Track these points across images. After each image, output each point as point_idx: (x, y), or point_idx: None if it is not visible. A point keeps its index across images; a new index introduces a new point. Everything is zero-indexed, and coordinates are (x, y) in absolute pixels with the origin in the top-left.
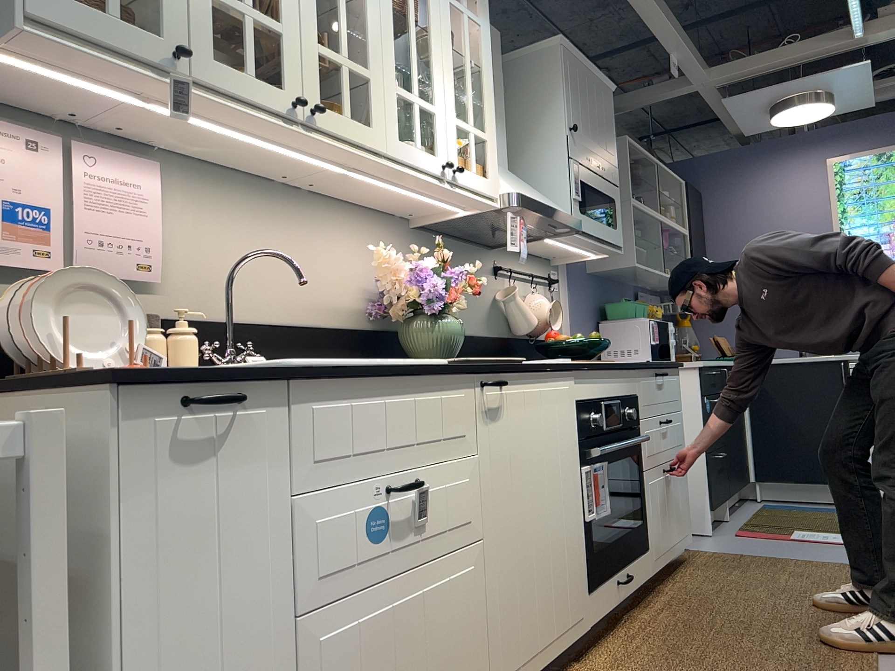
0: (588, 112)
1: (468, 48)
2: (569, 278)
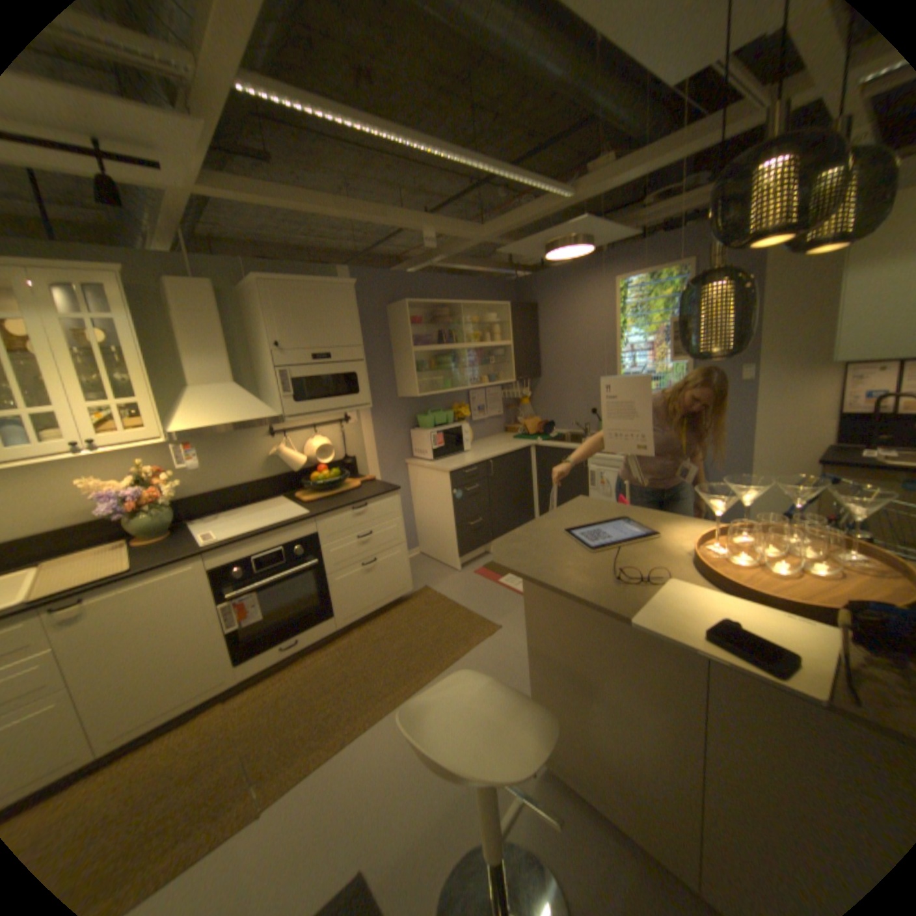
0: (305, 319)
1: (95, 343)
2: (370, 409)
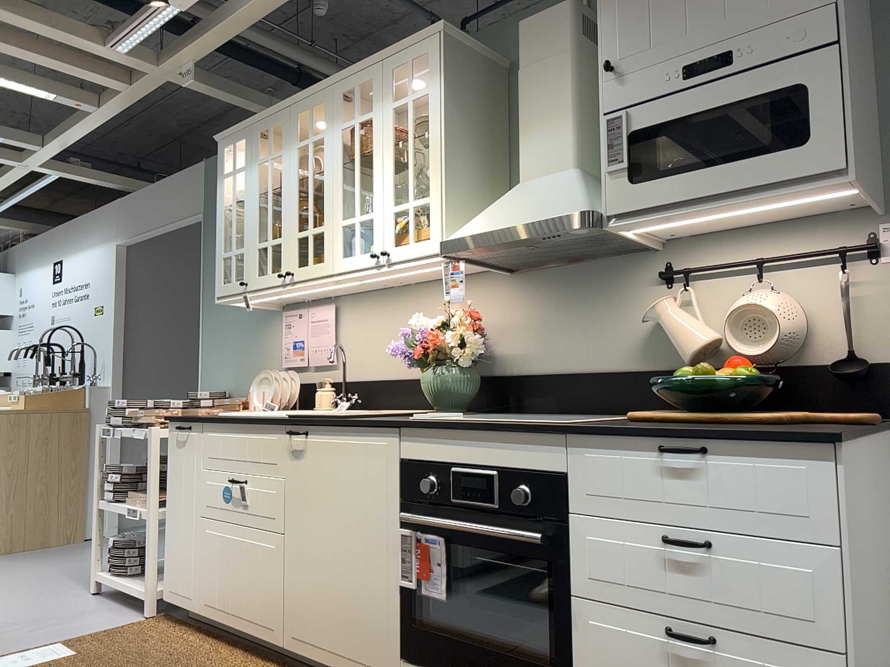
0: None
1: (409, 131)
2: None
